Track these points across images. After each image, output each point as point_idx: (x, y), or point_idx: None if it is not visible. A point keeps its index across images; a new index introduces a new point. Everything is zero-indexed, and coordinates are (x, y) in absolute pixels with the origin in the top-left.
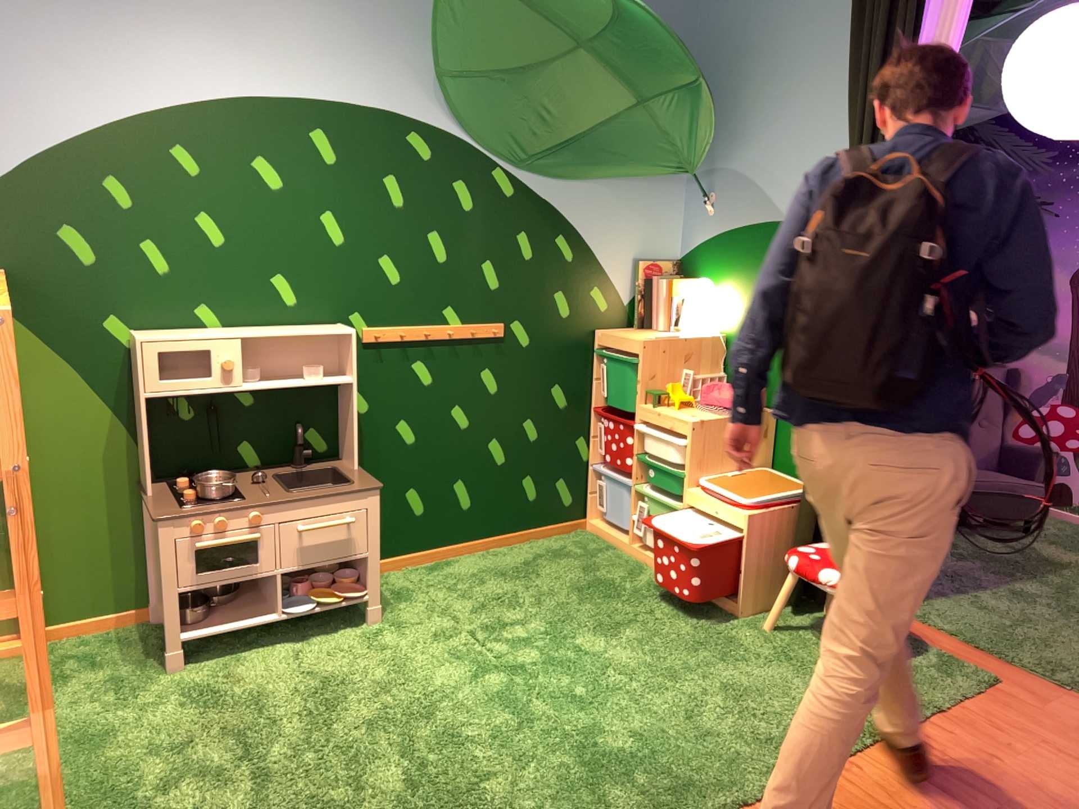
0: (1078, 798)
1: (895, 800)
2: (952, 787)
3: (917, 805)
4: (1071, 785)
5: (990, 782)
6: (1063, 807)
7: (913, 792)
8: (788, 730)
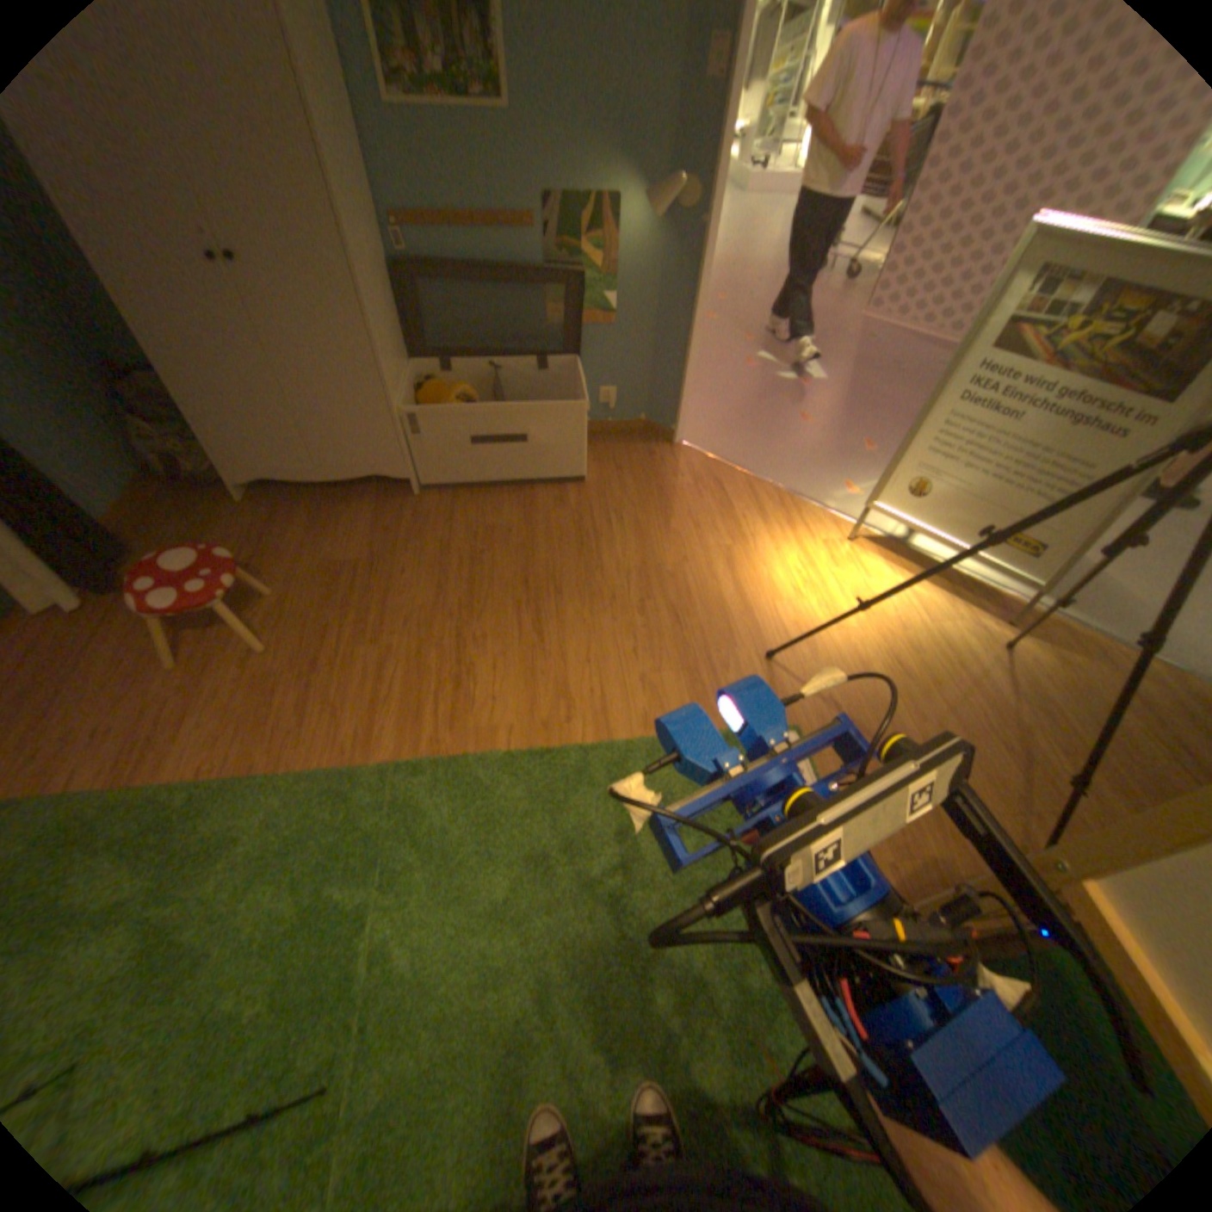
0: (120, 670)
1: (228, 720)
2: (175, 713)
3: (221, 710)
4: (103, 680)
5: (145, 705)
6: (142, 670)
7: (205, 721)
8: (197, 818)
